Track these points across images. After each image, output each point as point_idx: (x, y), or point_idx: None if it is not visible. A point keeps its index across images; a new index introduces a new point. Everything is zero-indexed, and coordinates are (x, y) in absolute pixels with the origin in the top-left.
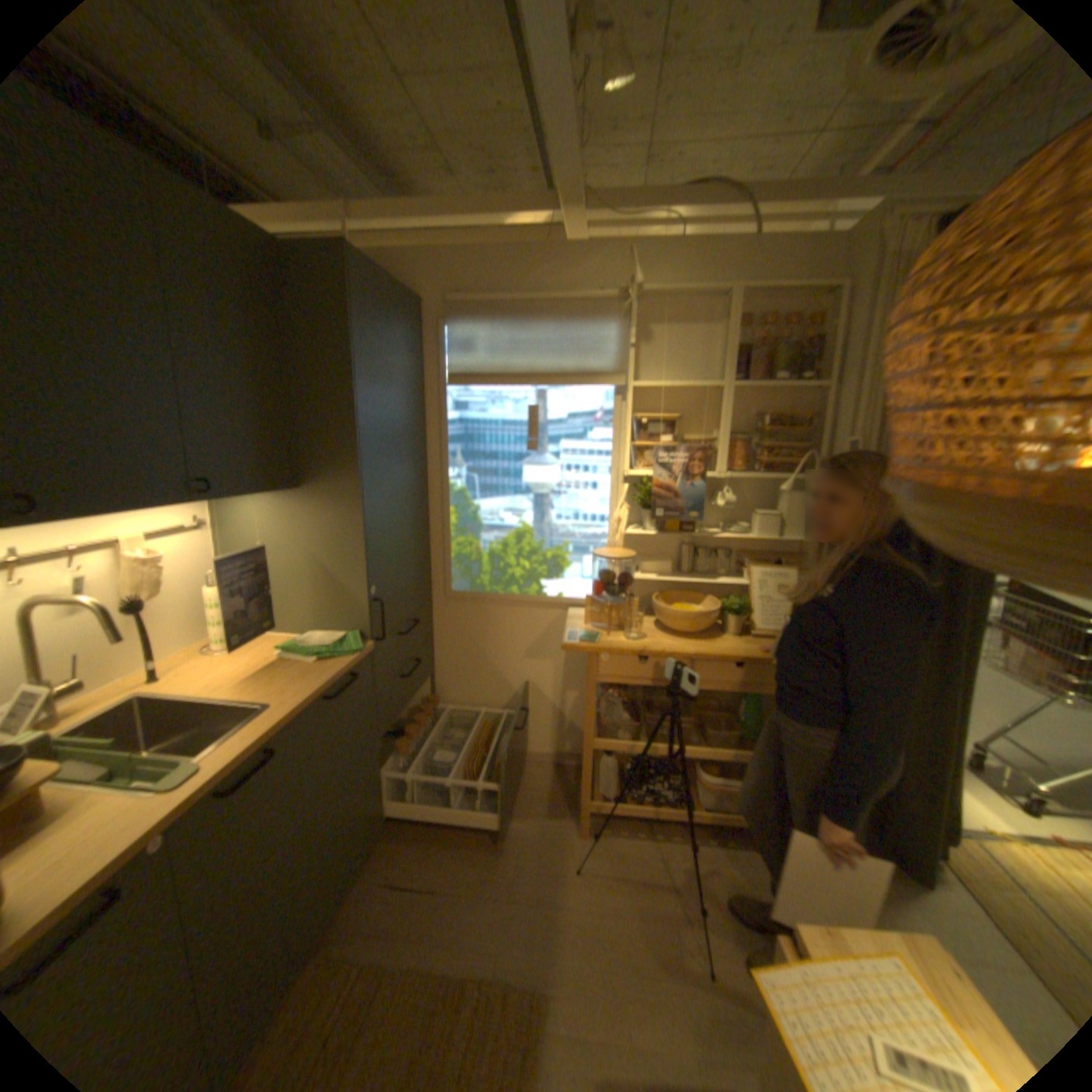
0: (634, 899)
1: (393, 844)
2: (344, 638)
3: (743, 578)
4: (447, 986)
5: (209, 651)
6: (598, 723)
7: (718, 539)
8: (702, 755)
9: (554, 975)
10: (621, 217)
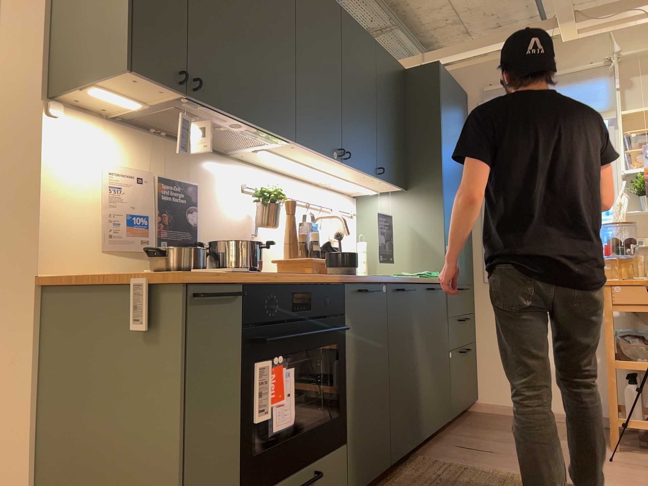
0: None
1: (458, 435)
2: (432, 273)
3: None
4: (514, 474)
5: None
6: (620, 353)
7: None
8: None
9: None
10: (599, 20)
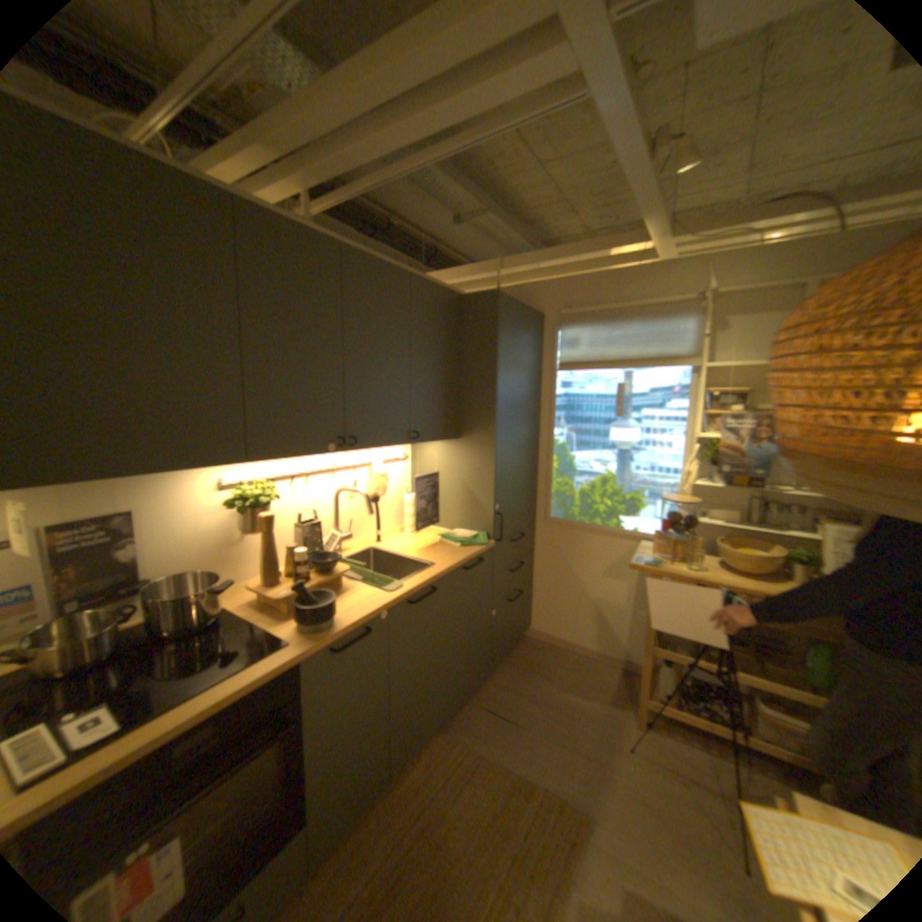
0: (681, 789)
1: (495, 687)
2: (477, 535)
3: (819, 534)
4: (523, 785)
5: (403, 532)
6: (661, 637)
7: (794, 497)
8: (760, 686)
9: (603, 812)
10: (702, 237)
